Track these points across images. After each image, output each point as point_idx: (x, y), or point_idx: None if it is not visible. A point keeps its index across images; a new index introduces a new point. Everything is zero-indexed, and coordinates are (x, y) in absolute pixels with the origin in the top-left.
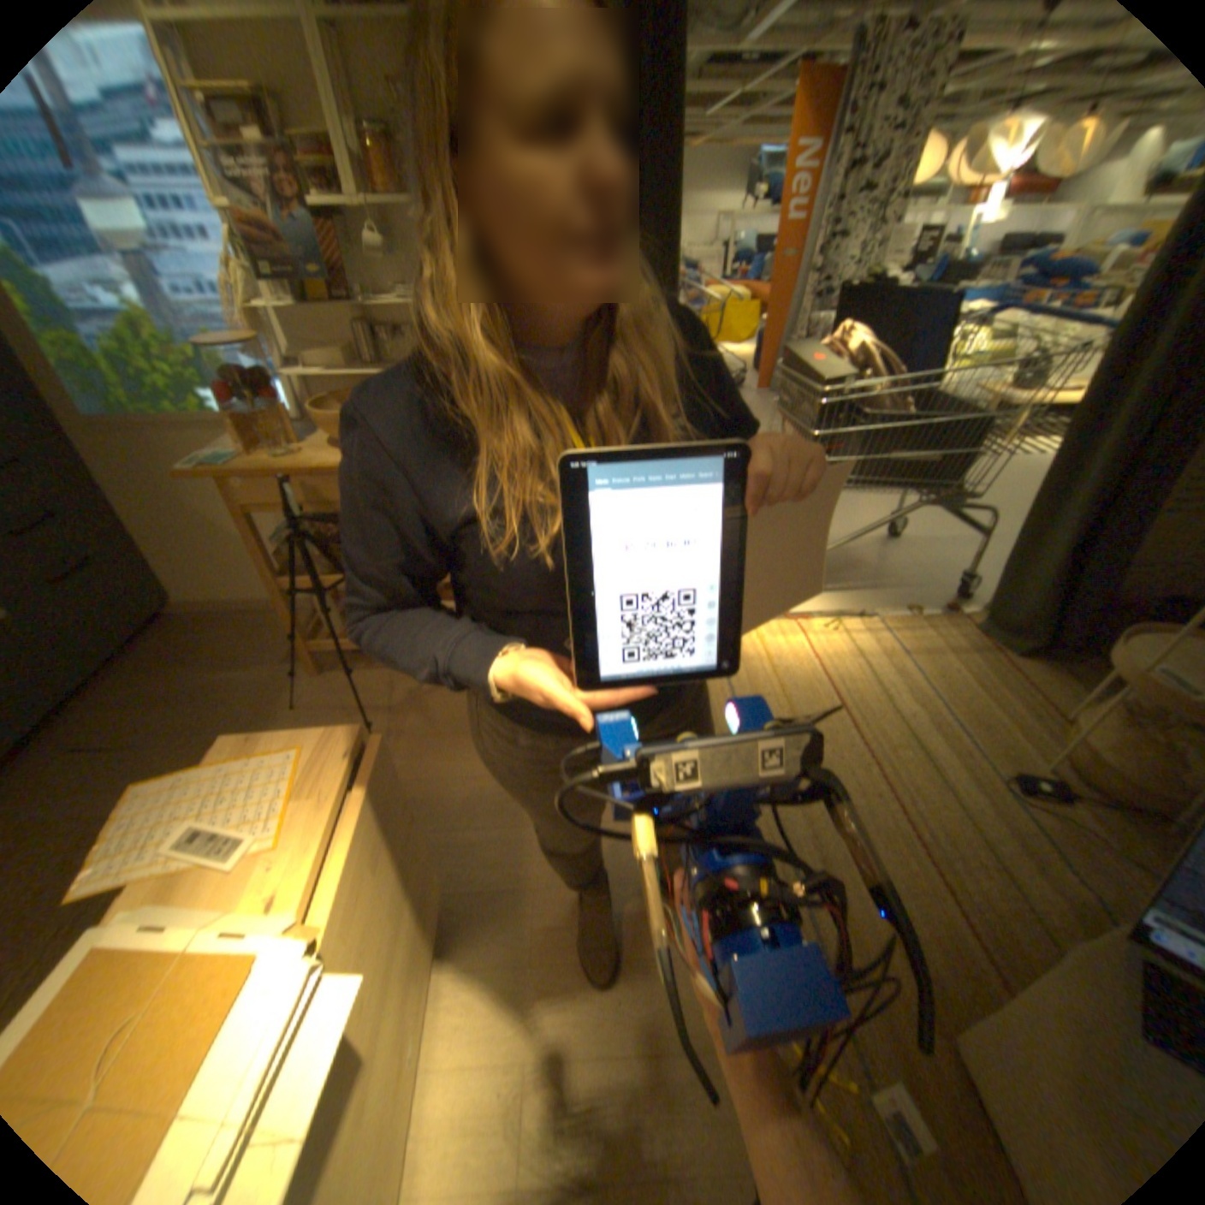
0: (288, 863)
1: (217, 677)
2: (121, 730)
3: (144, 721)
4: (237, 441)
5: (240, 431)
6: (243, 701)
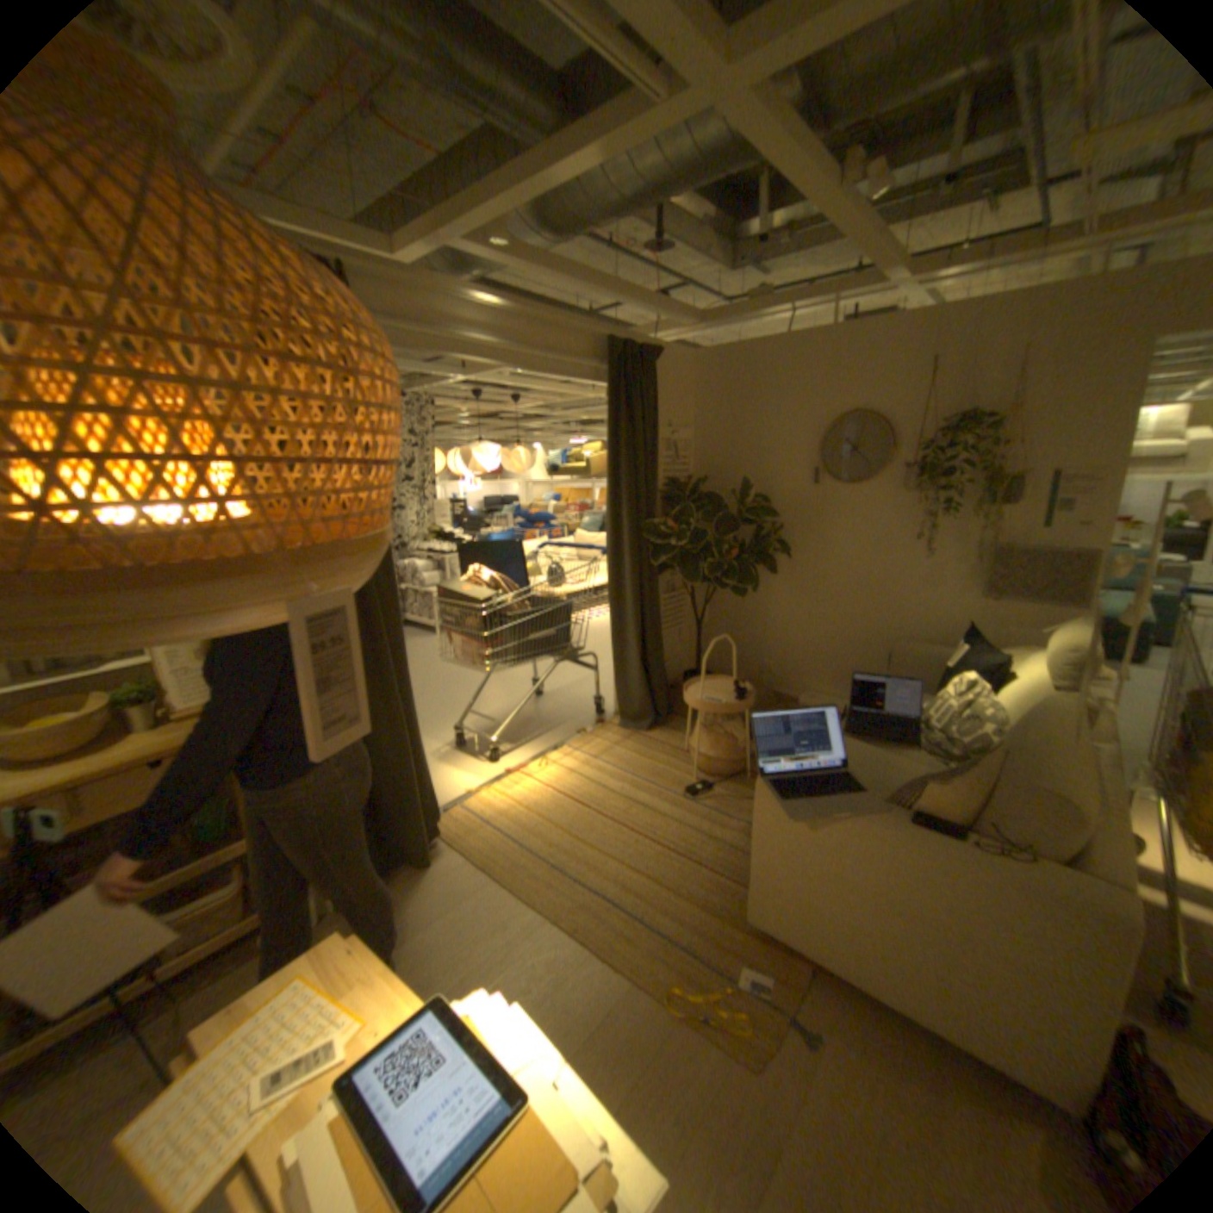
0: (382, 1021)
1: None
2: None
3: None
4: None
5: None
6: None
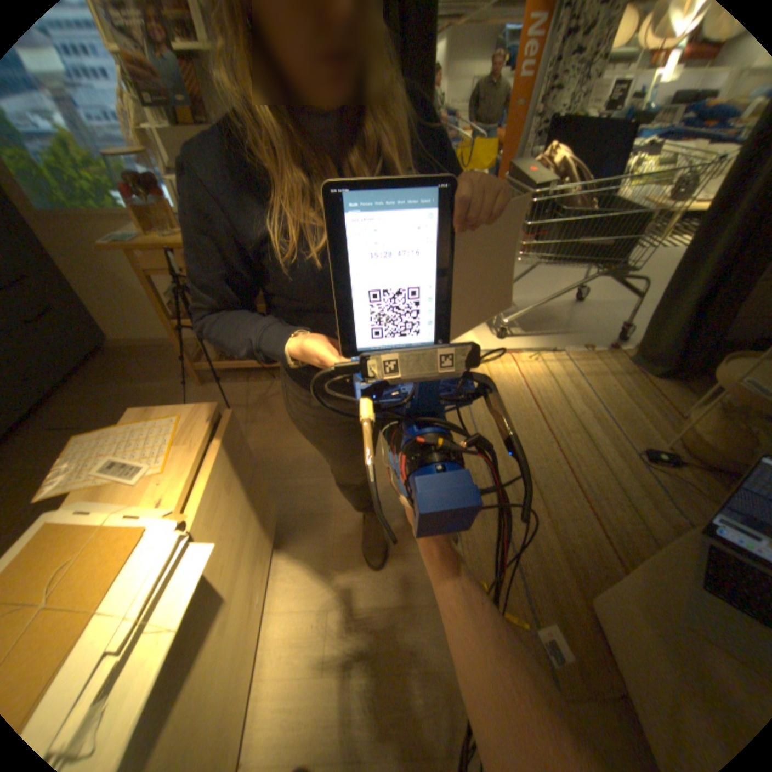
0: (171, 480)
1: (138, 386)
2: (80, 417)
3: (94, 411)
4: (140, 228)
5: (142, 221)
6: (155, 400)
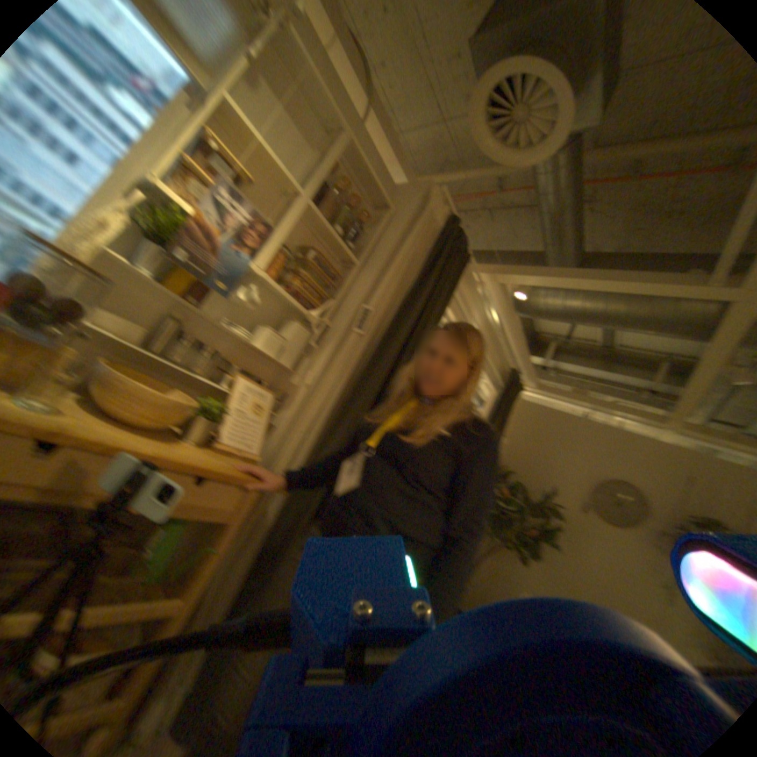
0: None
1: None
2: None
3: None
4: None
5: None
6: None
